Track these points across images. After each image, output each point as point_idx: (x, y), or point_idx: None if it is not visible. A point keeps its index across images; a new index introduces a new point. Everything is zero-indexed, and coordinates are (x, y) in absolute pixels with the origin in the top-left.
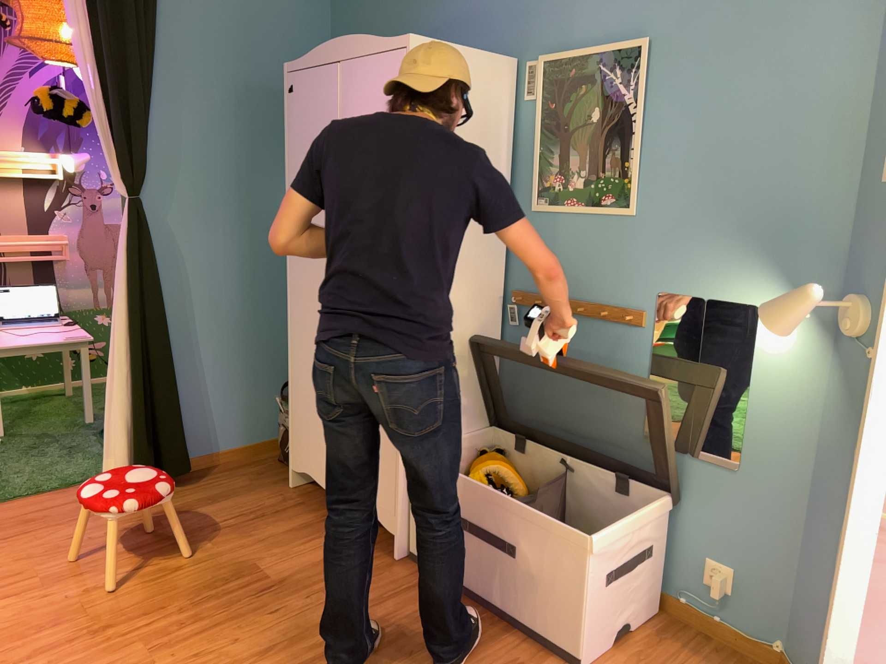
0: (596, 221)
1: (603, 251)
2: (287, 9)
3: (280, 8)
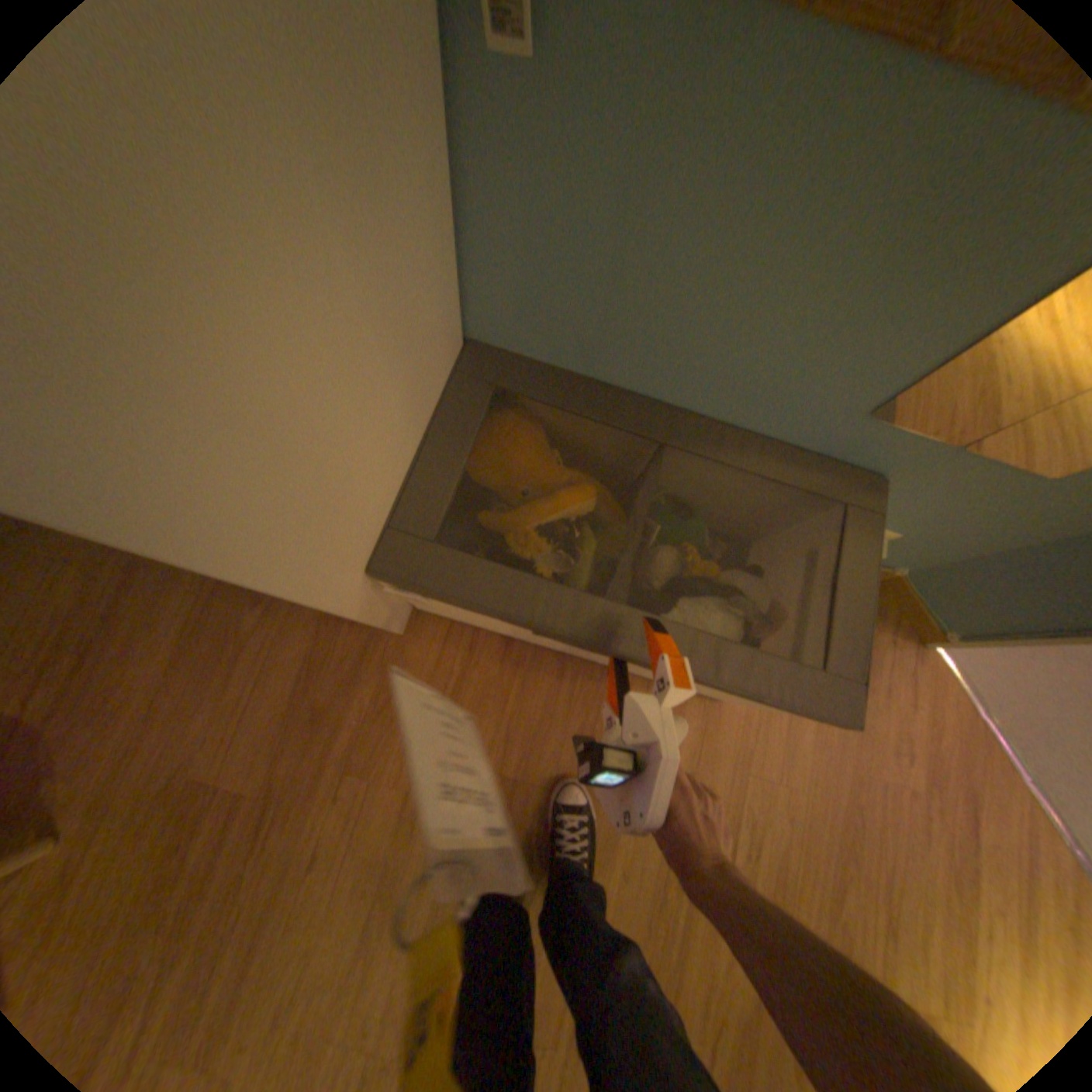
0: None
1: None
2: None
3: None
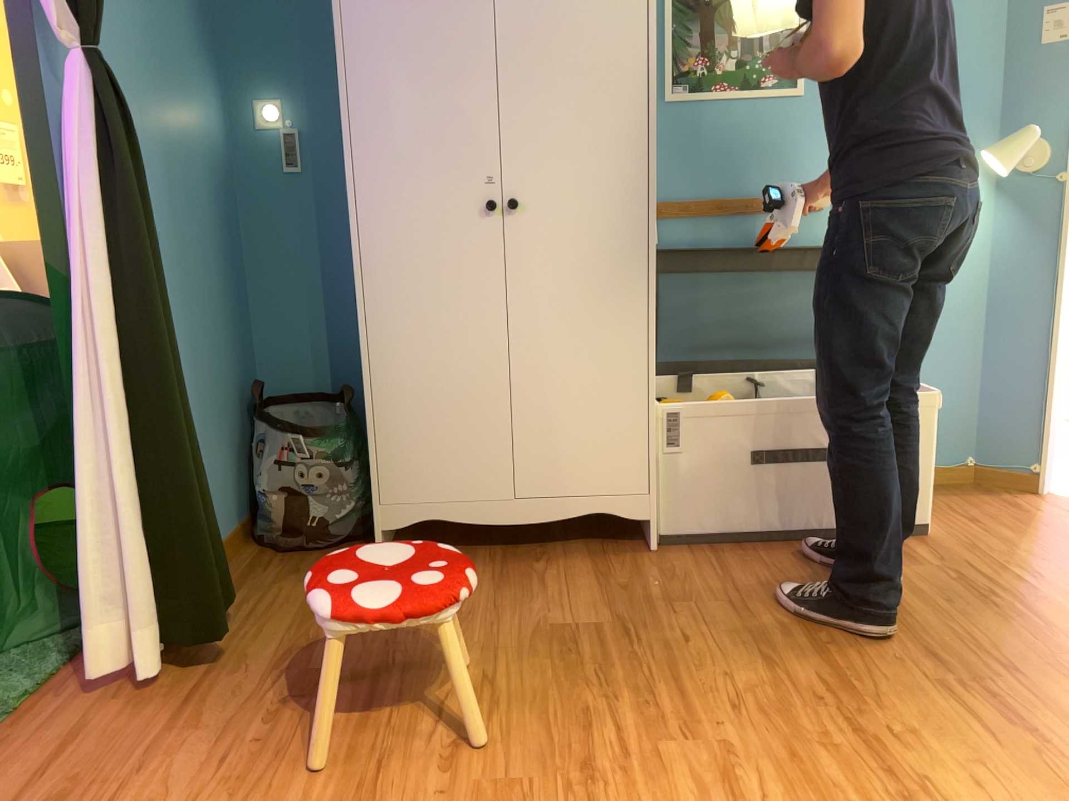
0: (754, 107)
1: (765, 139)
2: None
3: None
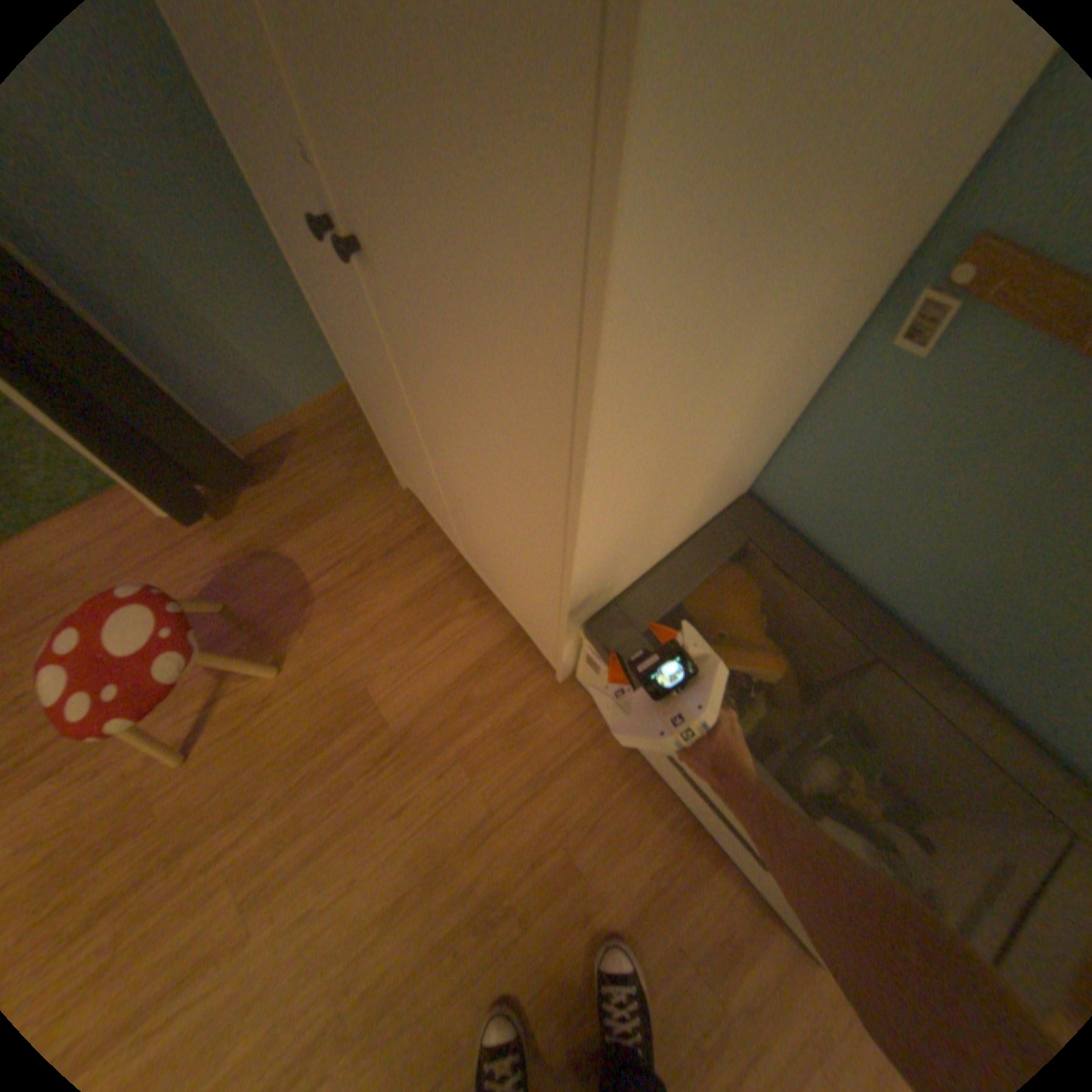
0: None
1: None
2: None
3: None
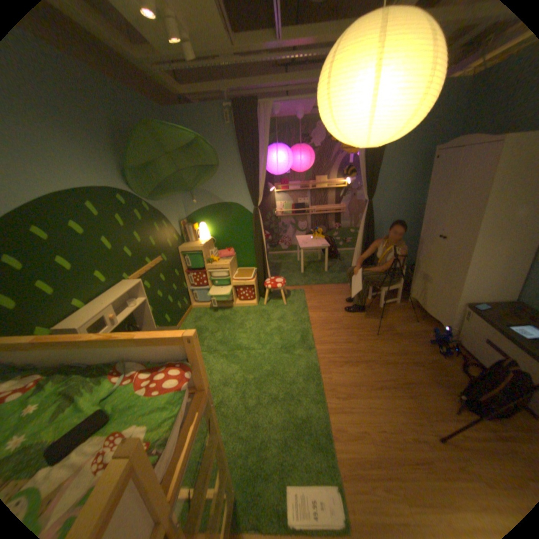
0: None
1: None
2: (442, 116)
3: (439, 116)
